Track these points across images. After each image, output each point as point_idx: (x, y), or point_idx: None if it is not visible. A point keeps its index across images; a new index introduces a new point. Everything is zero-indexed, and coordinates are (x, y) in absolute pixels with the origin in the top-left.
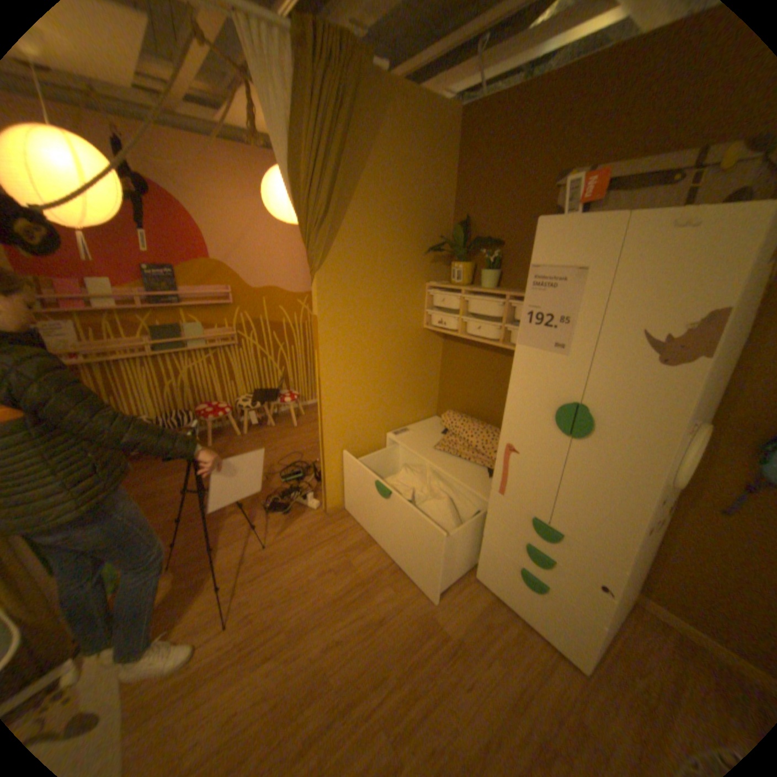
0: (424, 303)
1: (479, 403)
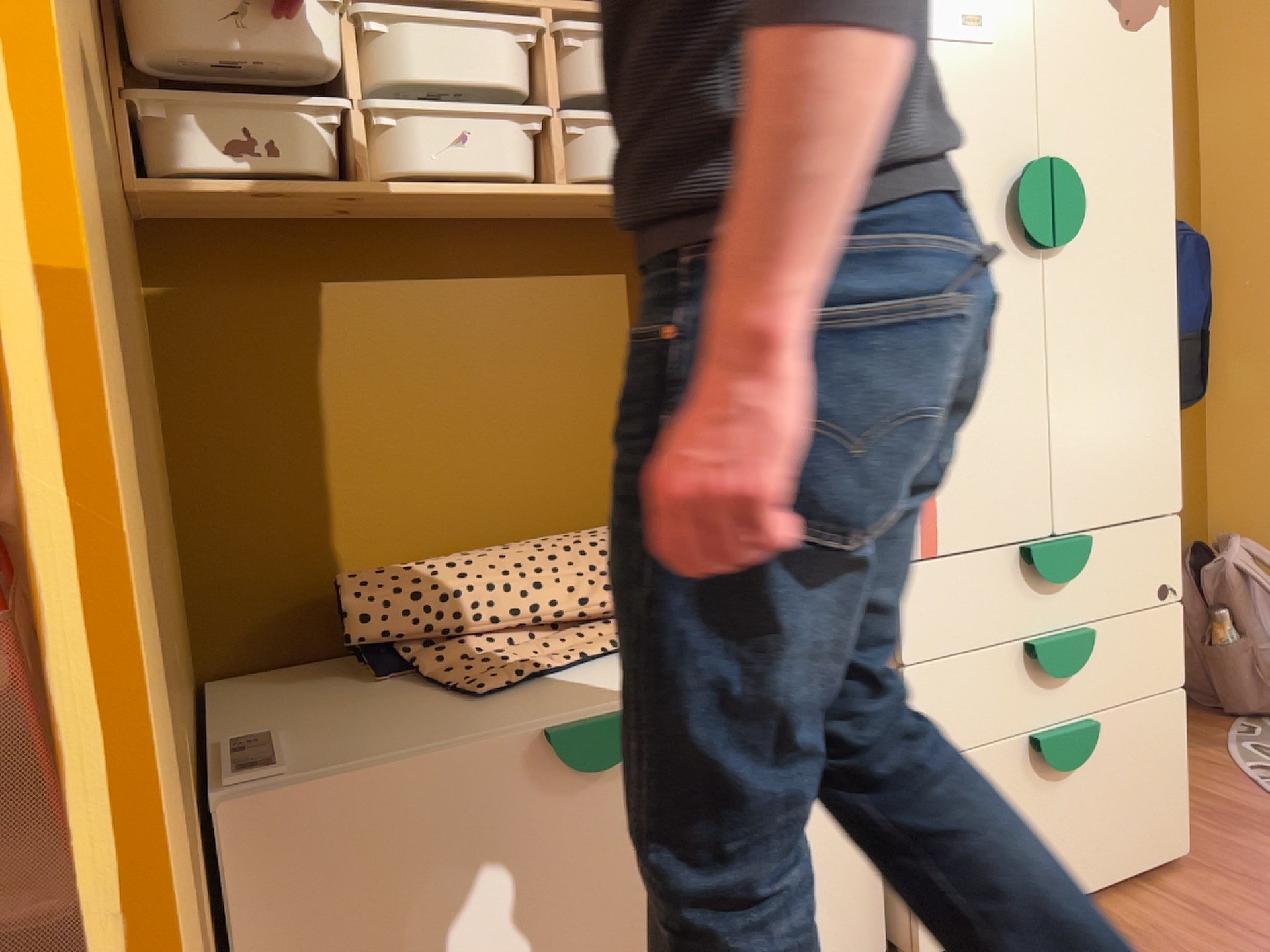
0: (110, 58)
1: (427, 498)
